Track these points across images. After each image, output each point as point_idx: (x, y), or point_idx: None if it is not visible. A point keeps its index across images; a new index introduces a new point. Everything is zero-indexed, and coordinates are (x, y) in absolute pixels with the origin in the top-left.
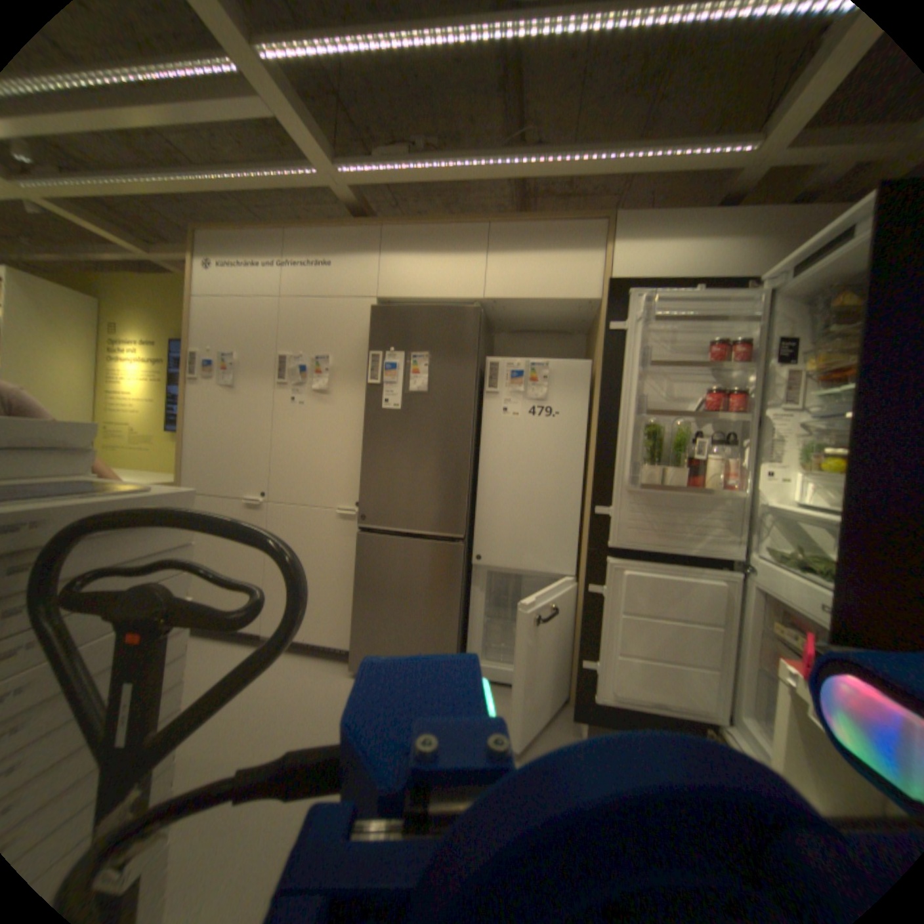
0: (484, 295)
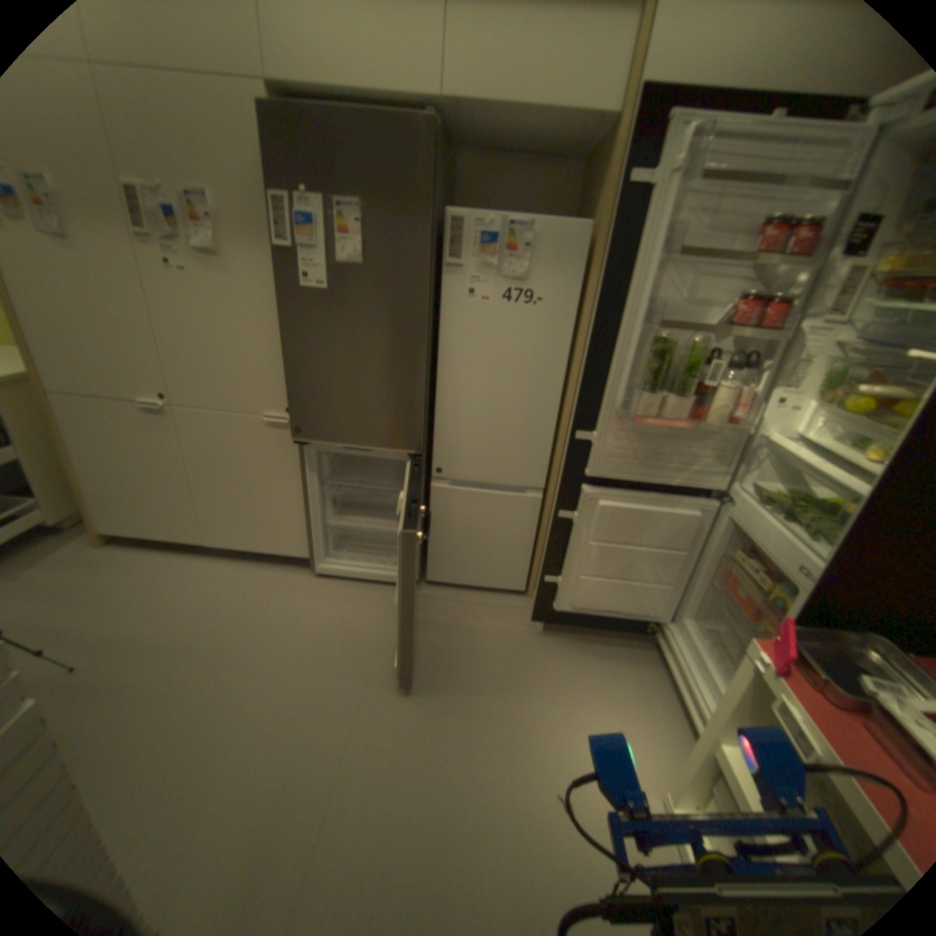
0: (443, 91)
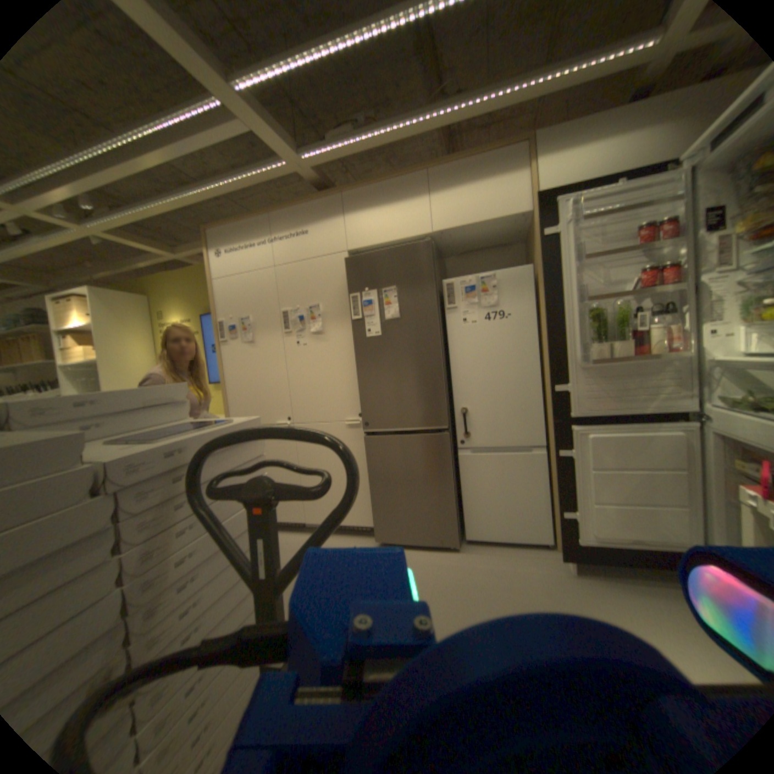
0: (432, 229)
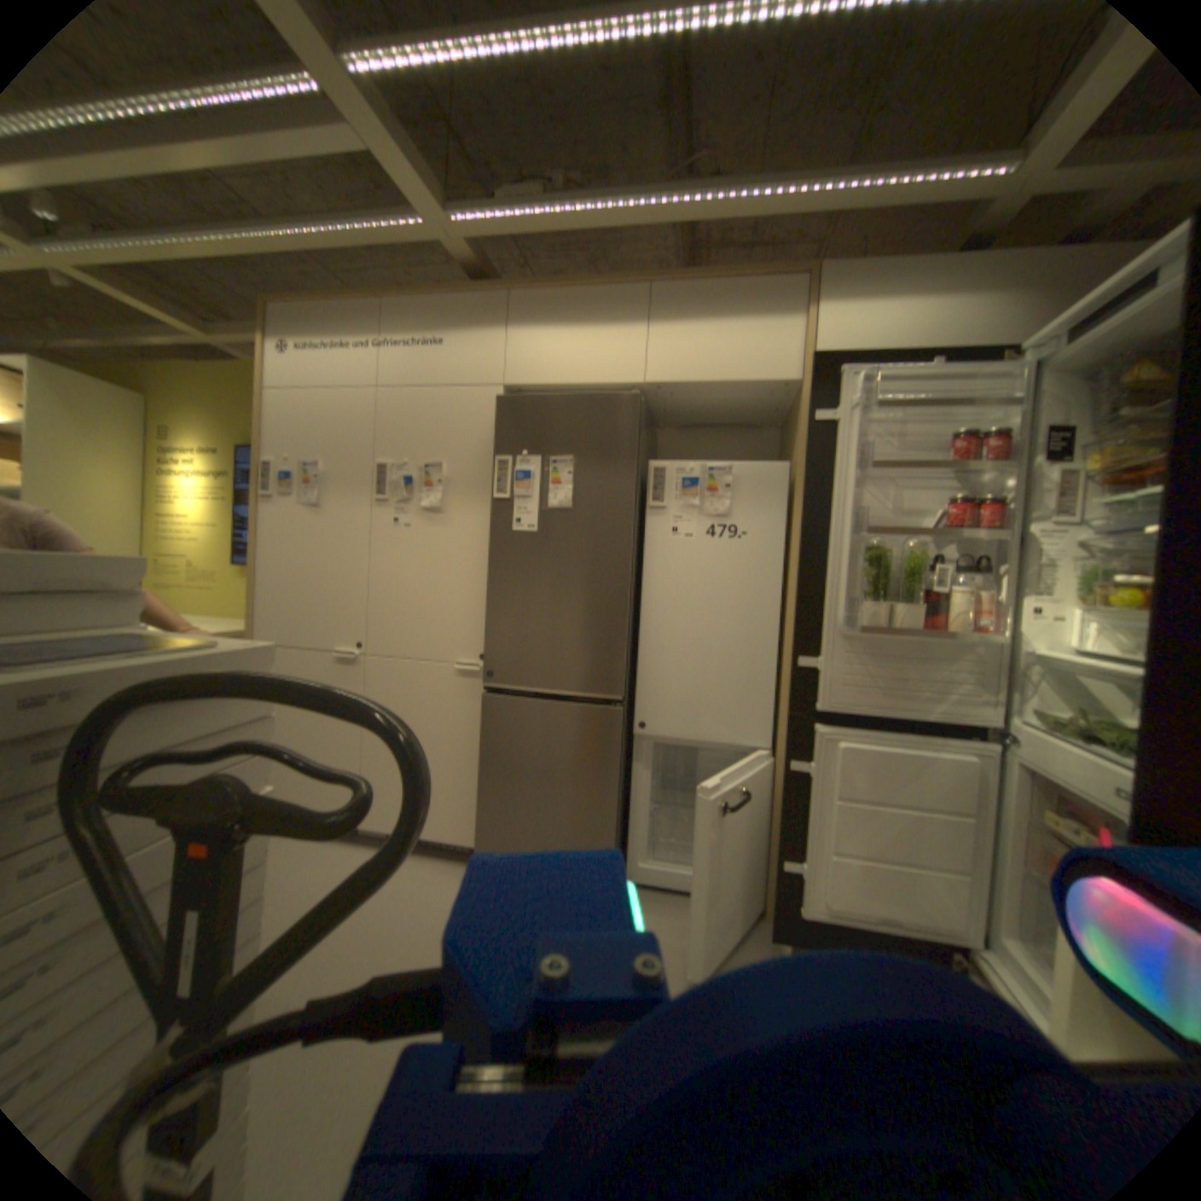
0: (645, 379)
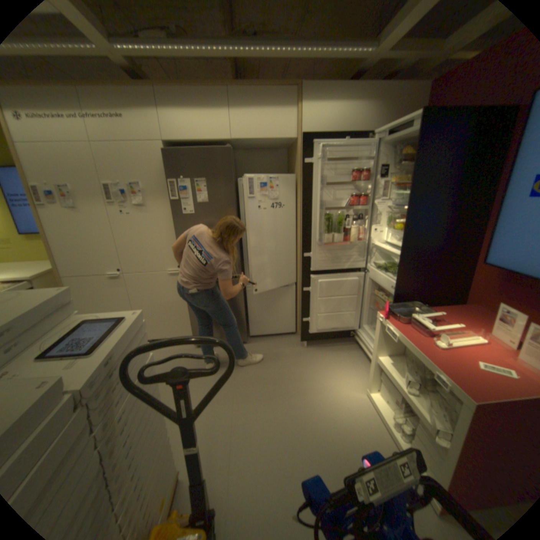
0: (232, 137)
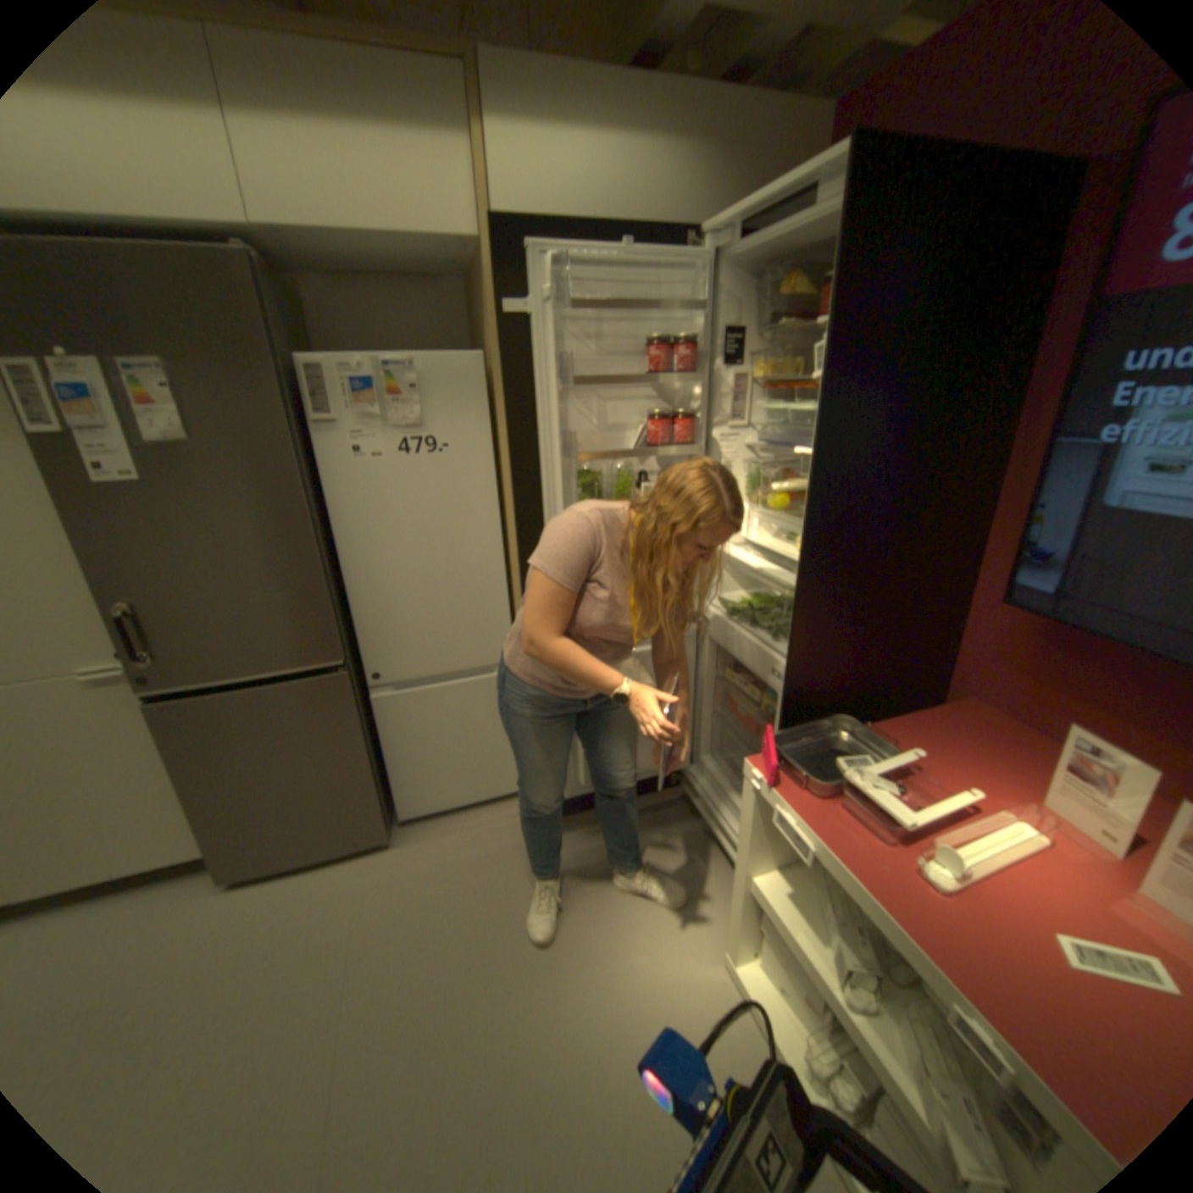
0: (250, 217)
